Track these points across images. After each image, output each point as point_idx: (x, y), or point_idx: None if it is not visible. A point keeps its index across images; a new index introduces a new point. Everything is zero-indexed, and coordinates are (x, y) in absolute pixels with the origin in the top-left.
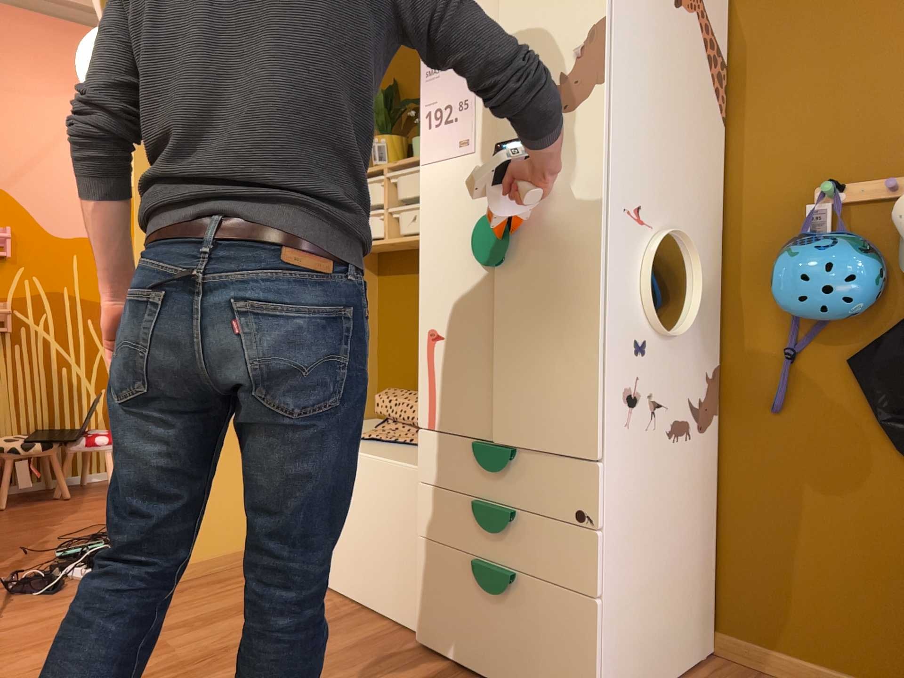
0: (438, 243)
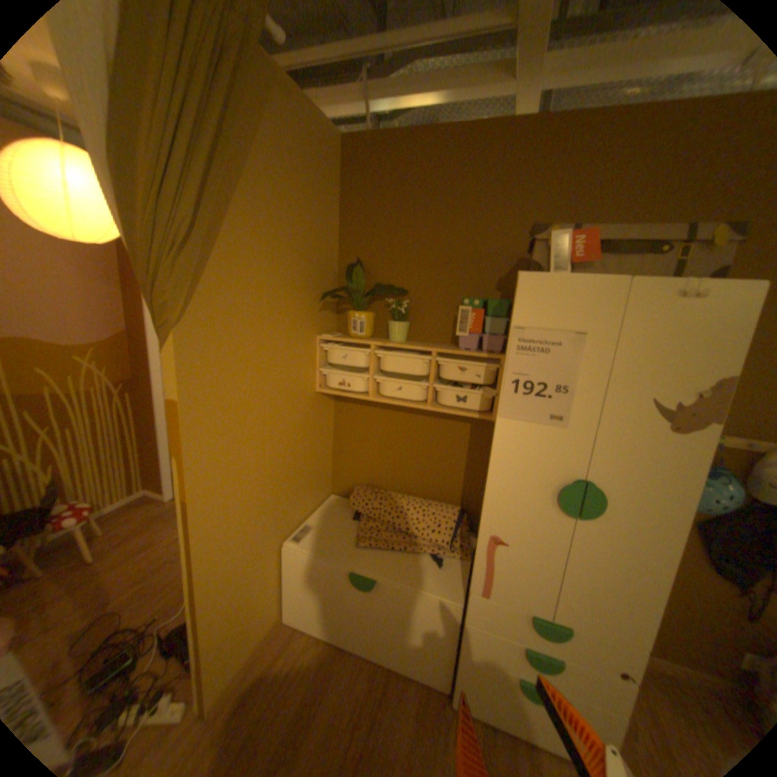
0: (512, 481)
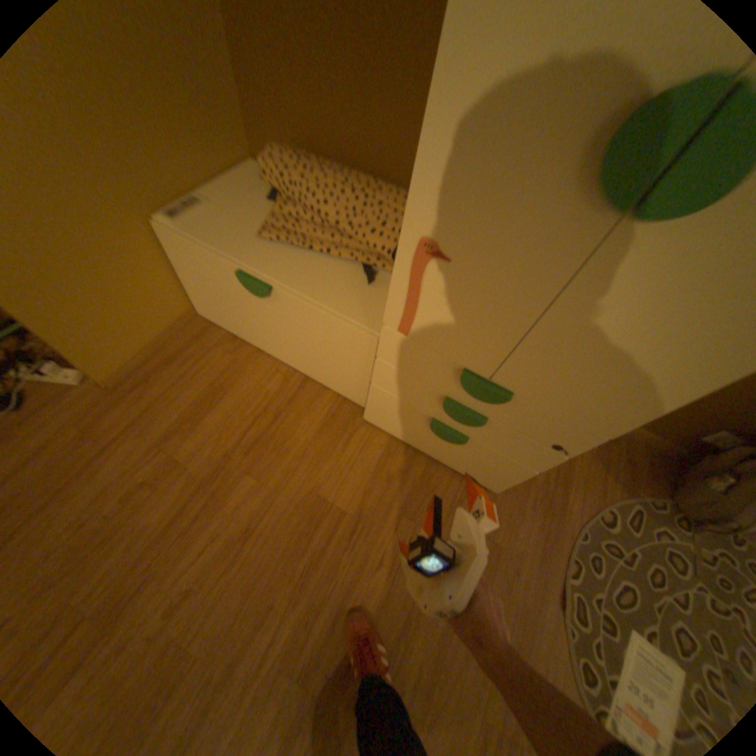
0: (496, 81)
